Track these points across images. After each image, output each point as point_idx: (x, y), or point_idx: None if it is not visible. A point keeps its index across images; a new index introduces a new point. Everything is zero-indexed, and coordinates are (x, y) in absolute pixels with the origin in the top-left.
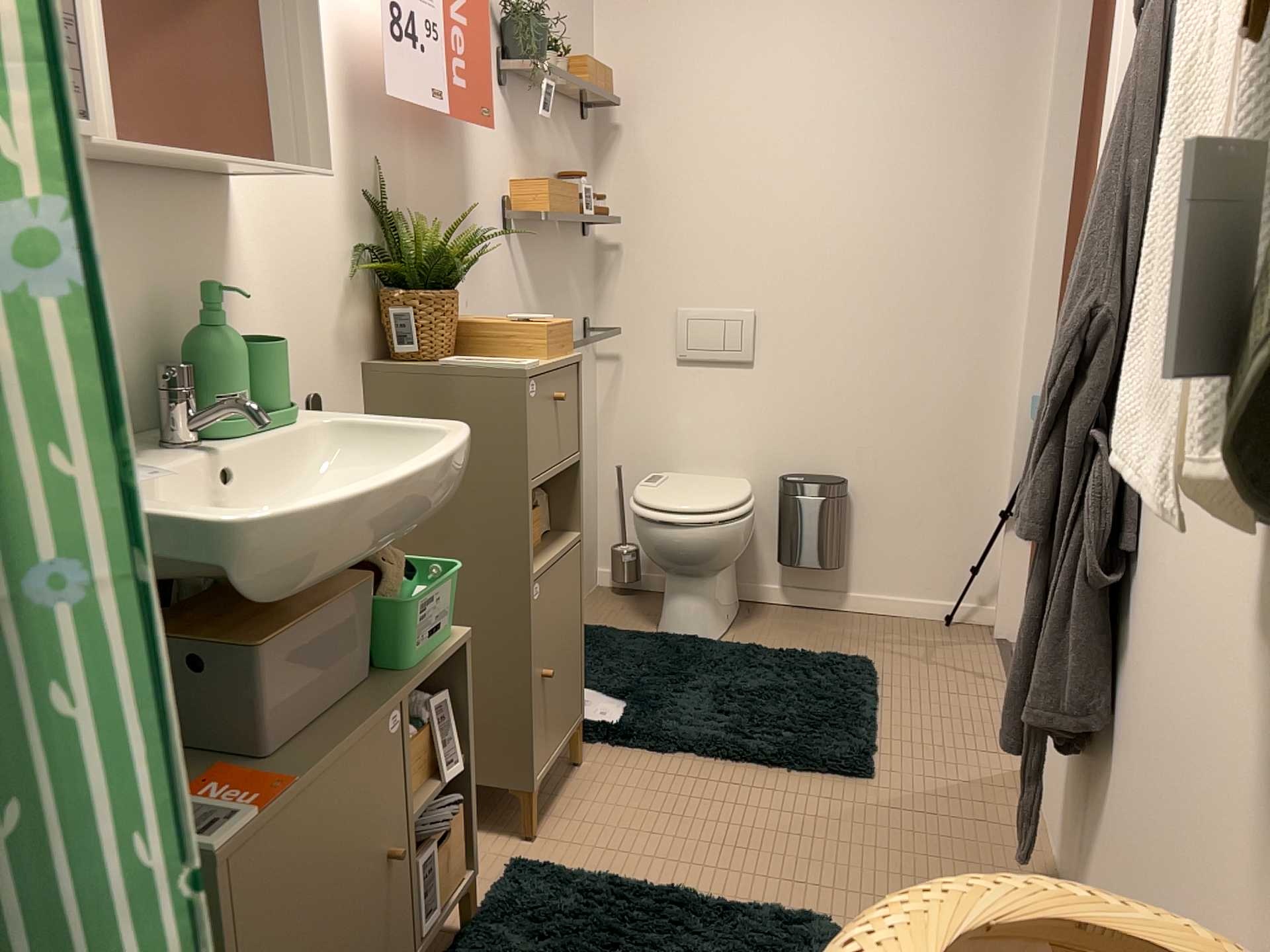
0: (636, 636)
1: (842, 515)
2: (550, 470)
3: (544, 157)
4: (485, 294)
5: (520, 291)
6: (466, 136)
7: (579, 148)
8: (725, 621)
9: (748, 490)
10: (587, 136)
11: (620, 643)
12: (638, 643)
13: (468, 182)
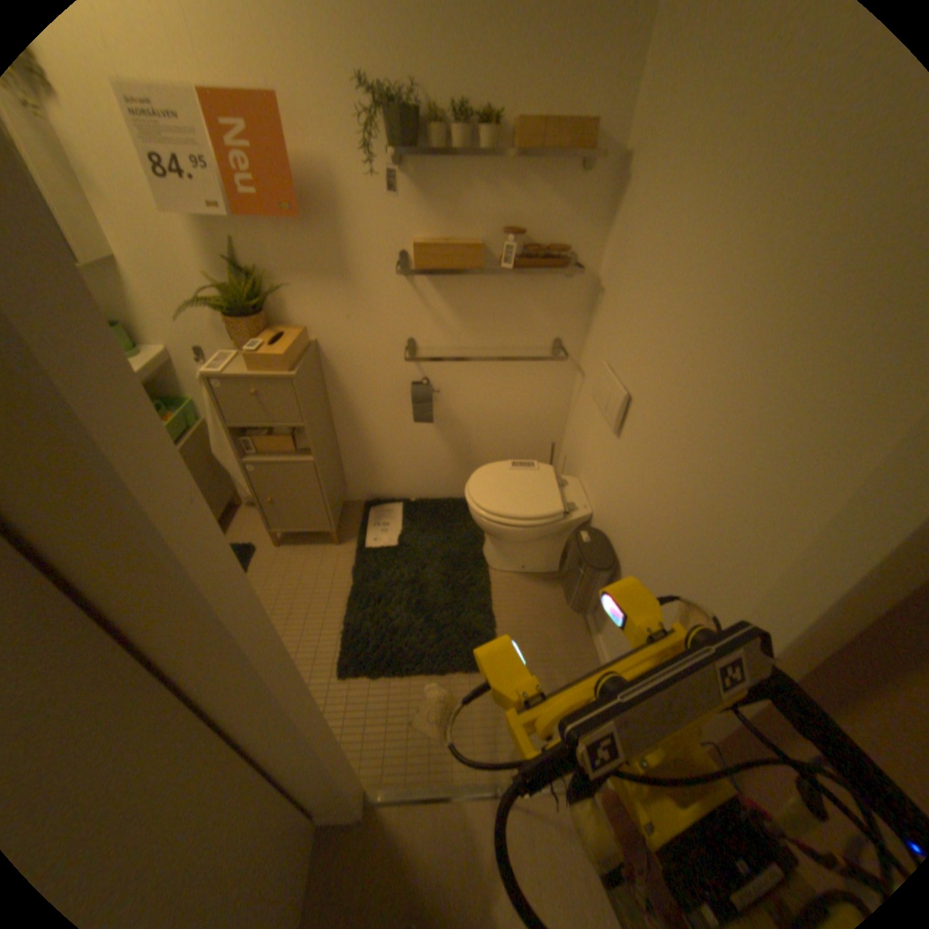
0: (473, 530)
1: (593, 588)
2: (254, 424)
3: (483, 213)
4: (371, 314)
5: (426, 314)
6: (337, 210)
7: (570, 196)
8: (512, 566)
9: (539, 514)
10: (595, 181)
11: (460, 526)
12: (464, 533)
13: (342, 243)
